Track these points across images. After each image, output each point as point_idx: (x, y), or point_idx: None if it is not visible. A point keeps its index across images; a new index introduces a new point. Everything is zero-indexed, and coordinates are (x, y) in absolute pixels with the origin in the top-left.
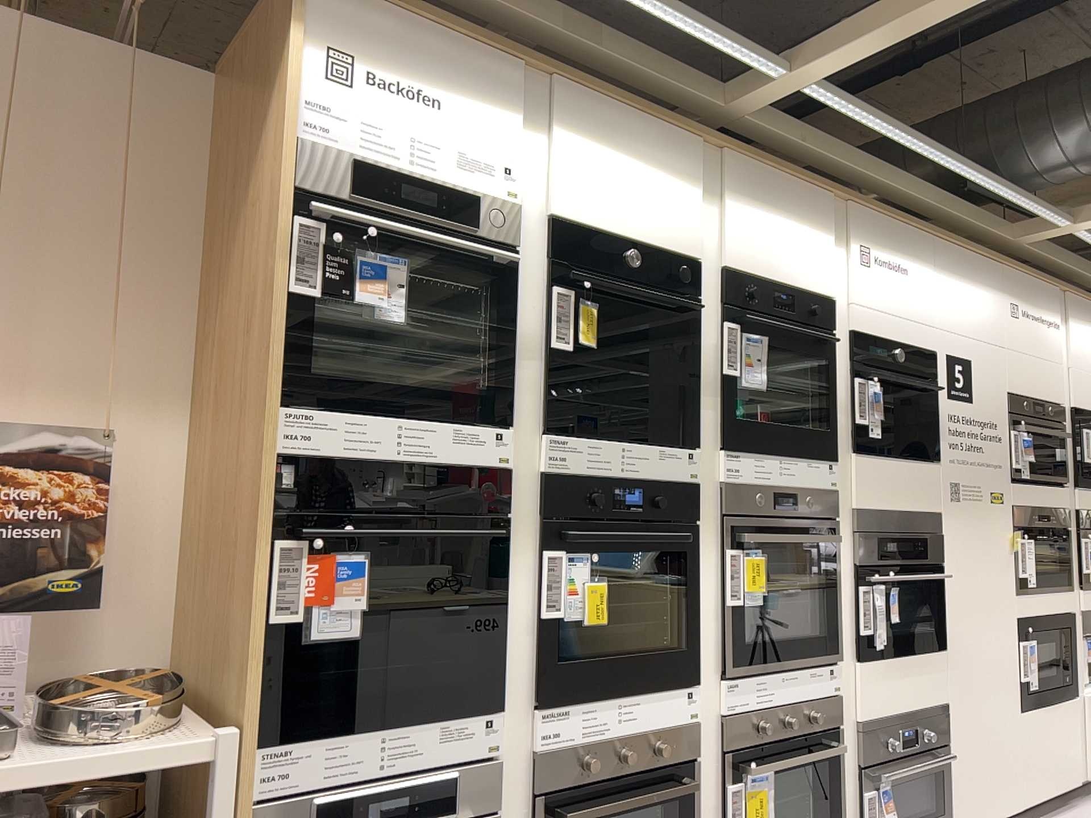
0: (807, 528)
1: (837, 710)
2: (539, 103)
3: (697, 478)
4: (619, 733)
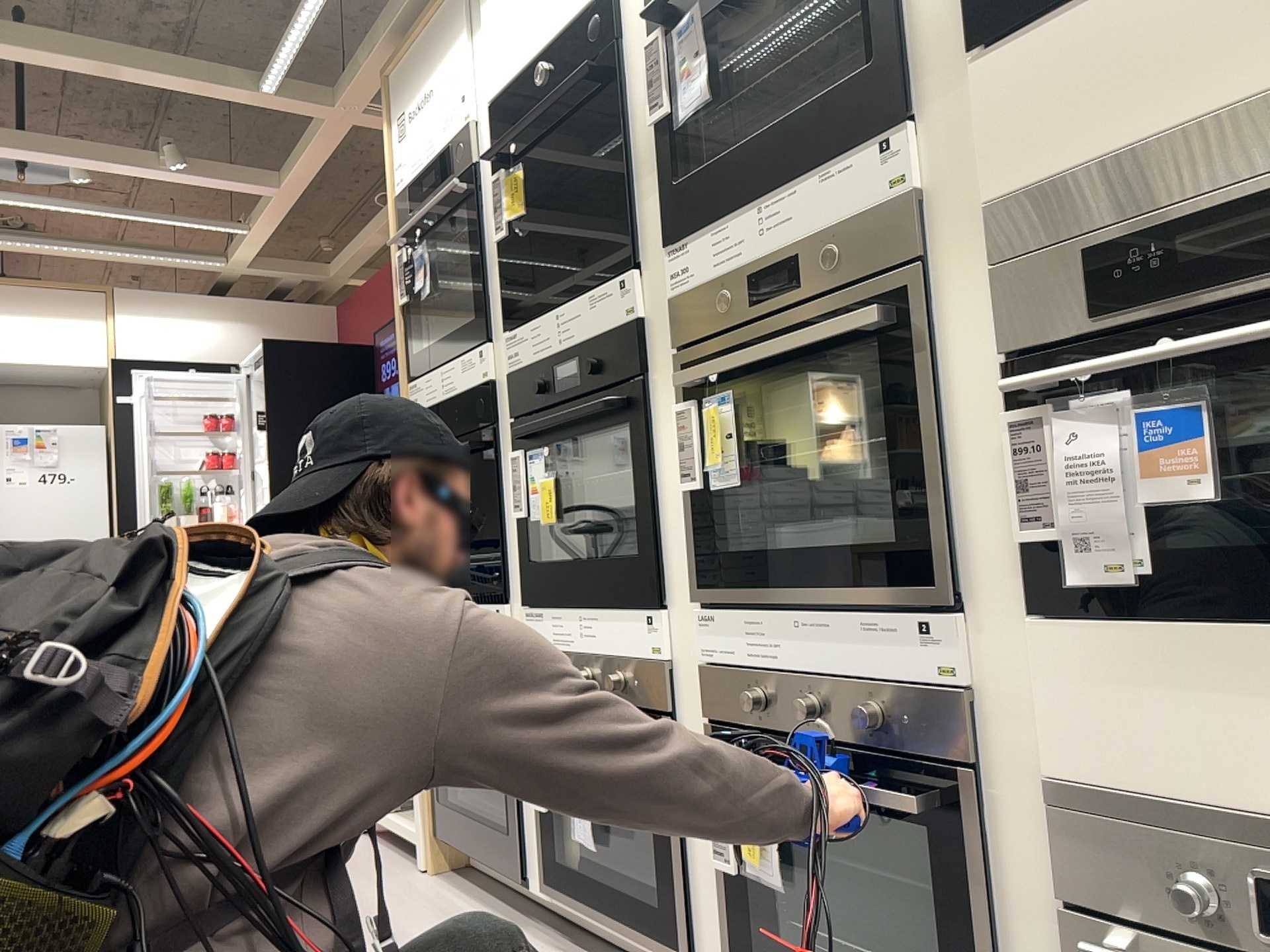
0: (834, 314)
1: (946, 724)
2: (477, 2)
3: (632, 310)
4: (582, 652)
